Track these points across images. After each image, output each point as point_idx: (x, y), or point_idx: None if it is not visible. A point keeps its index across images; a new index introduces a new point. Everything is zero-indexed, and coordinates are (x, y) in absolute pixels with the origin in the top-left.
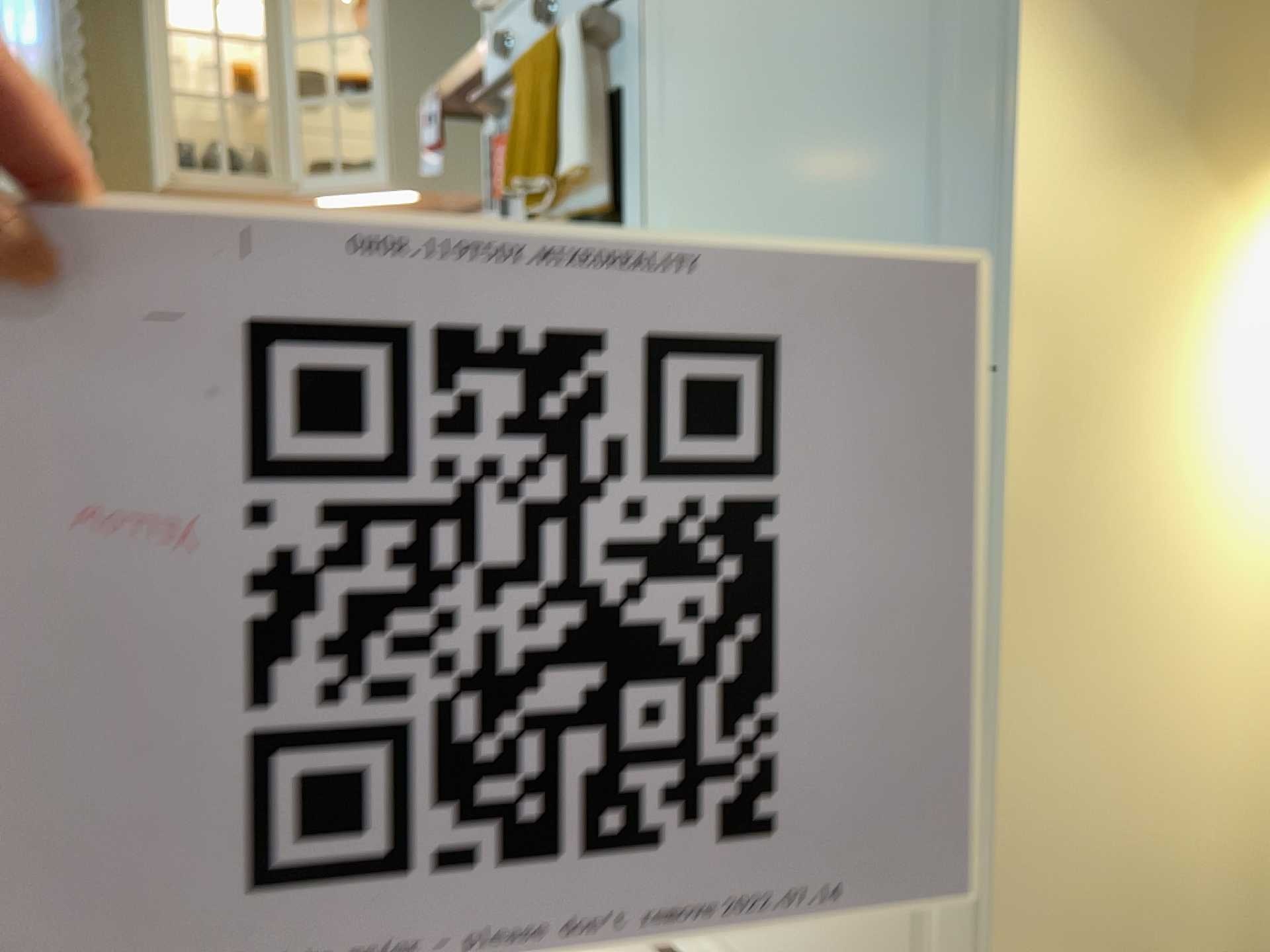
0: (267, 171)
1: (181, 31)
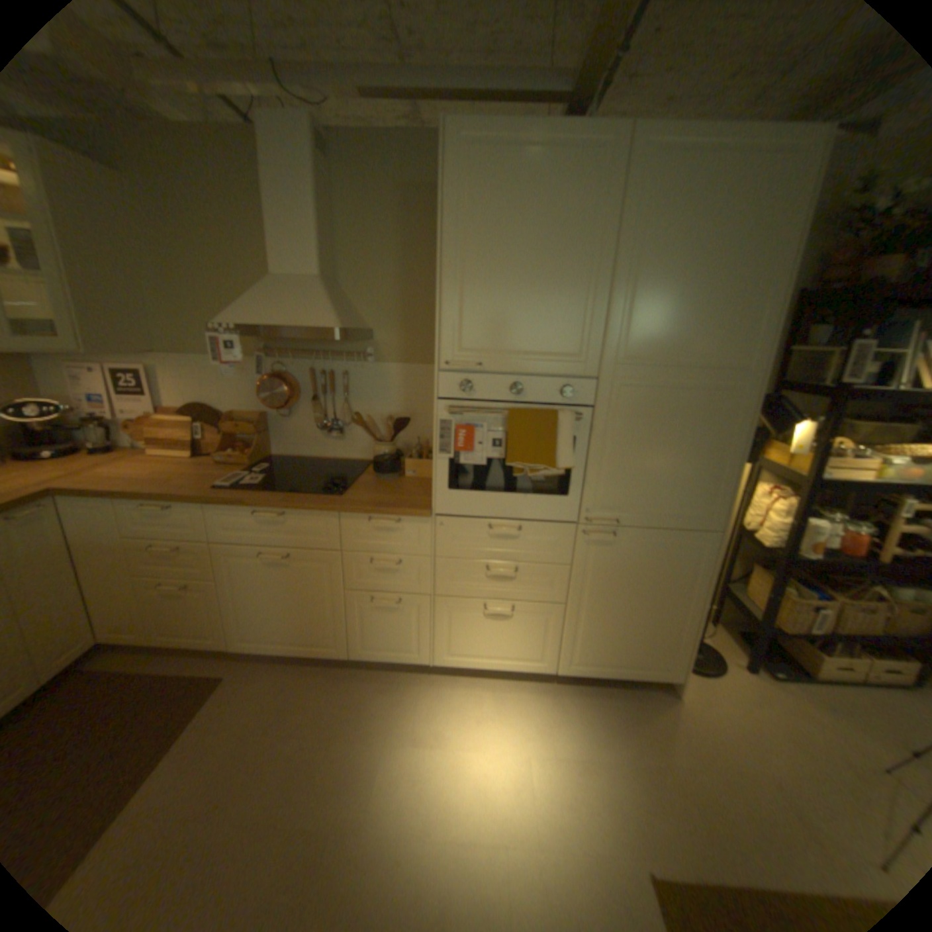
0: None
1: None
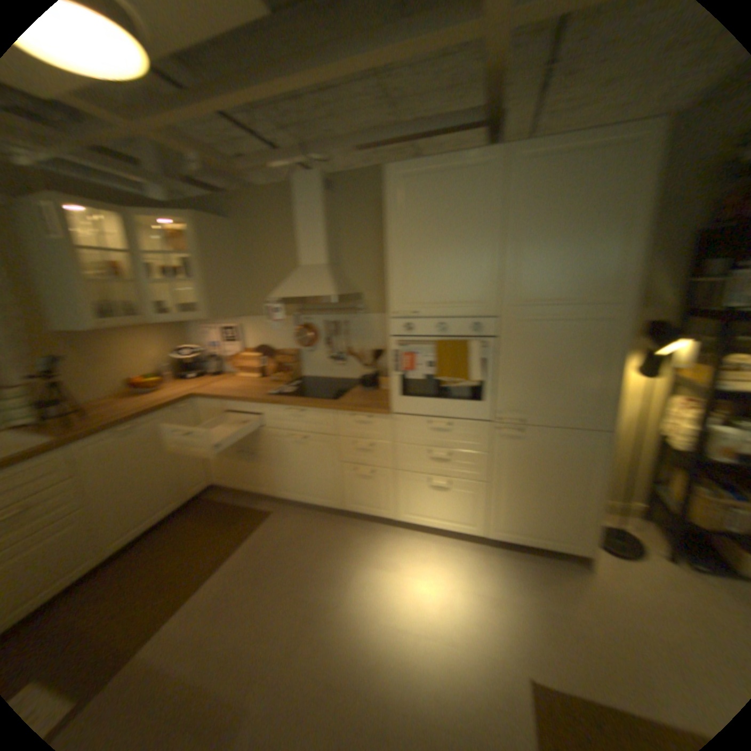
0: (129, 314)
1: (77, 250)
